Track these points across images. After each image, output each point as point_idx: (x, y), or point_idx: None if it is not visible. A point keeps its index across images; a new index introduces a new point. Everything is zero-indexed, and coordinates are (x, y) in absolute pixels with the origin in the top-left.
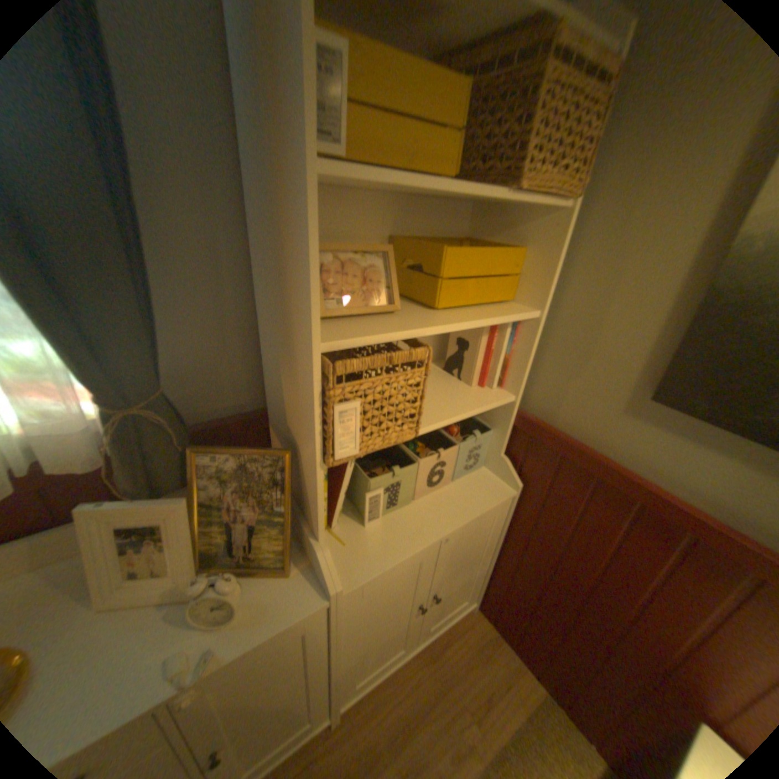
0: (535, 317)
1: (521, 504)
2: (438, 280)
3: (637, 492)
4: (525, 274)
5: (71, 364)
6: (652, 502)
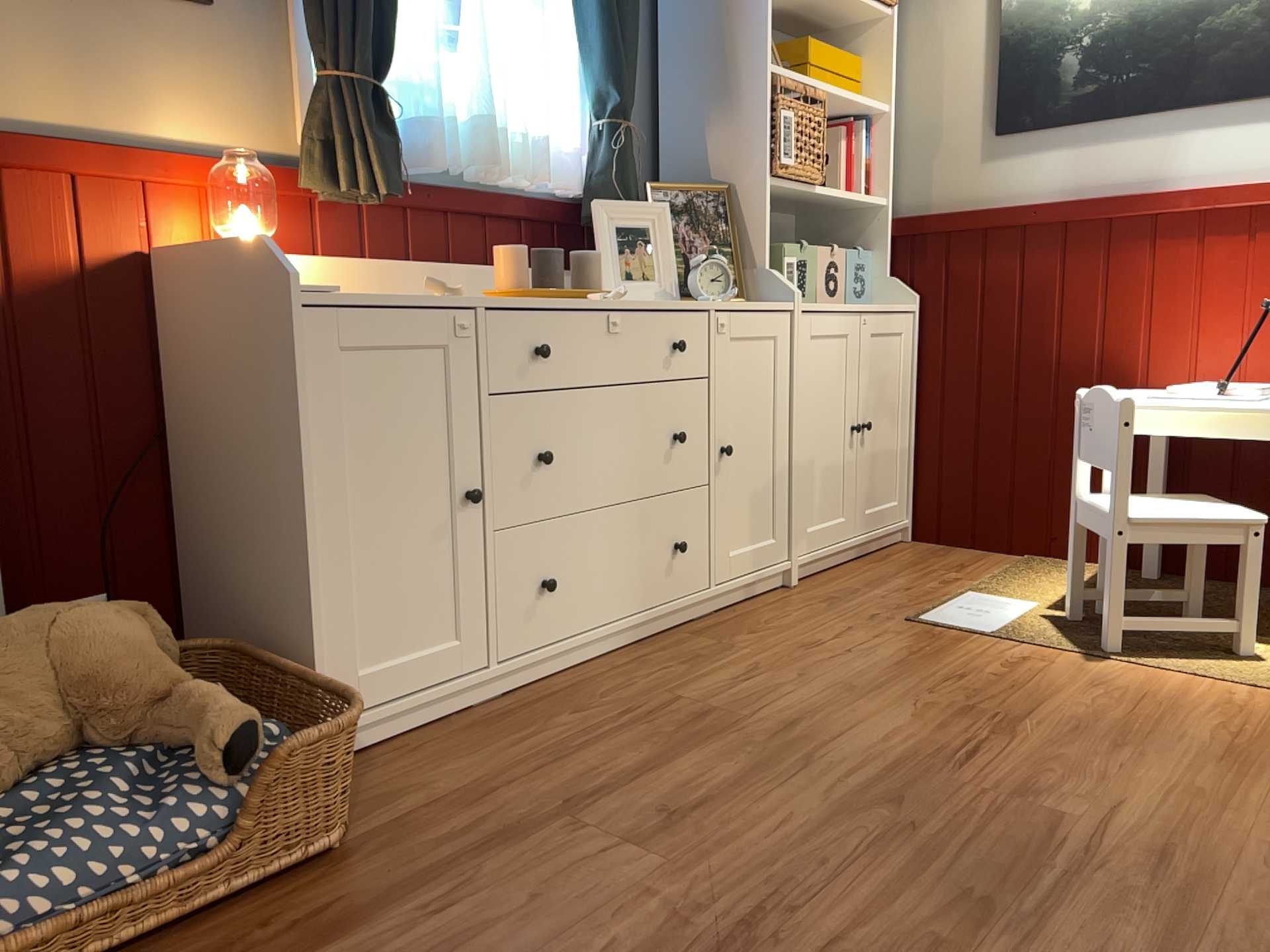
0: (884, 109)
1: (921, 324)
2: (805, 67)
3: (1010, 216)
4: (863, 81)
5: (598, 82)
6: (1022, 216)
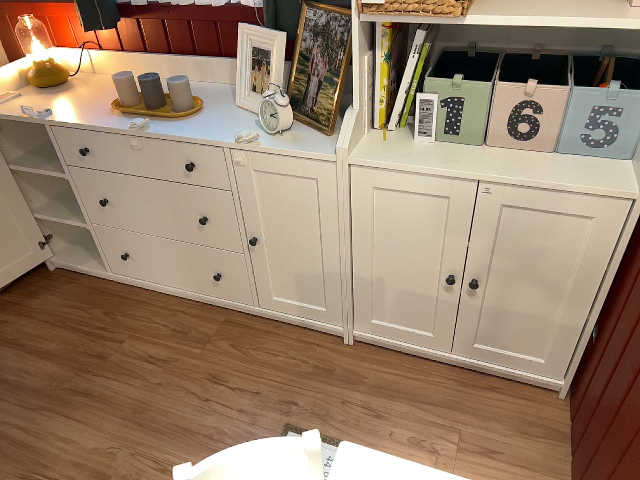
0: None
1: None
2: None
3: None
4: None
5: None
6: None
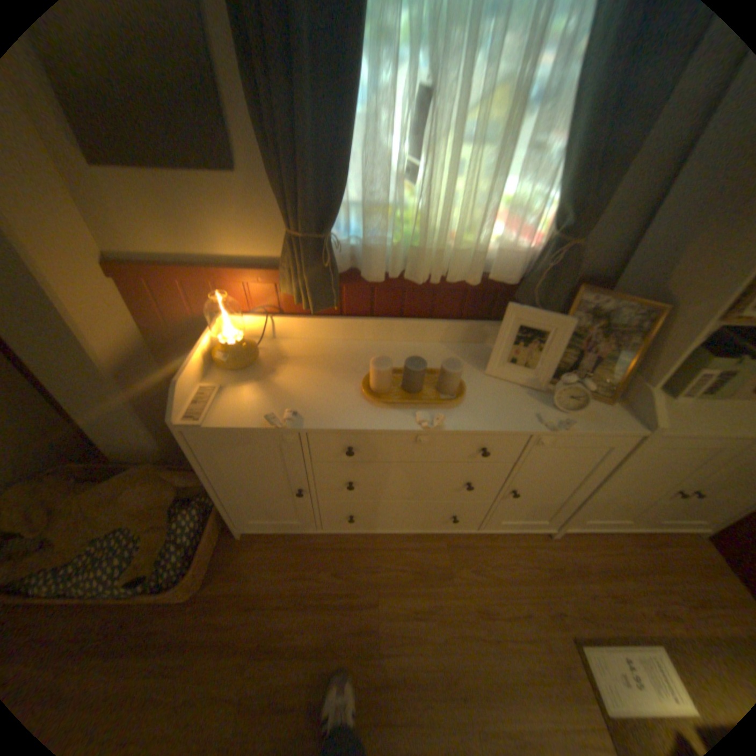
0: None
1: None
2: None
3: None
4: None
5: (565, 198)
6: None
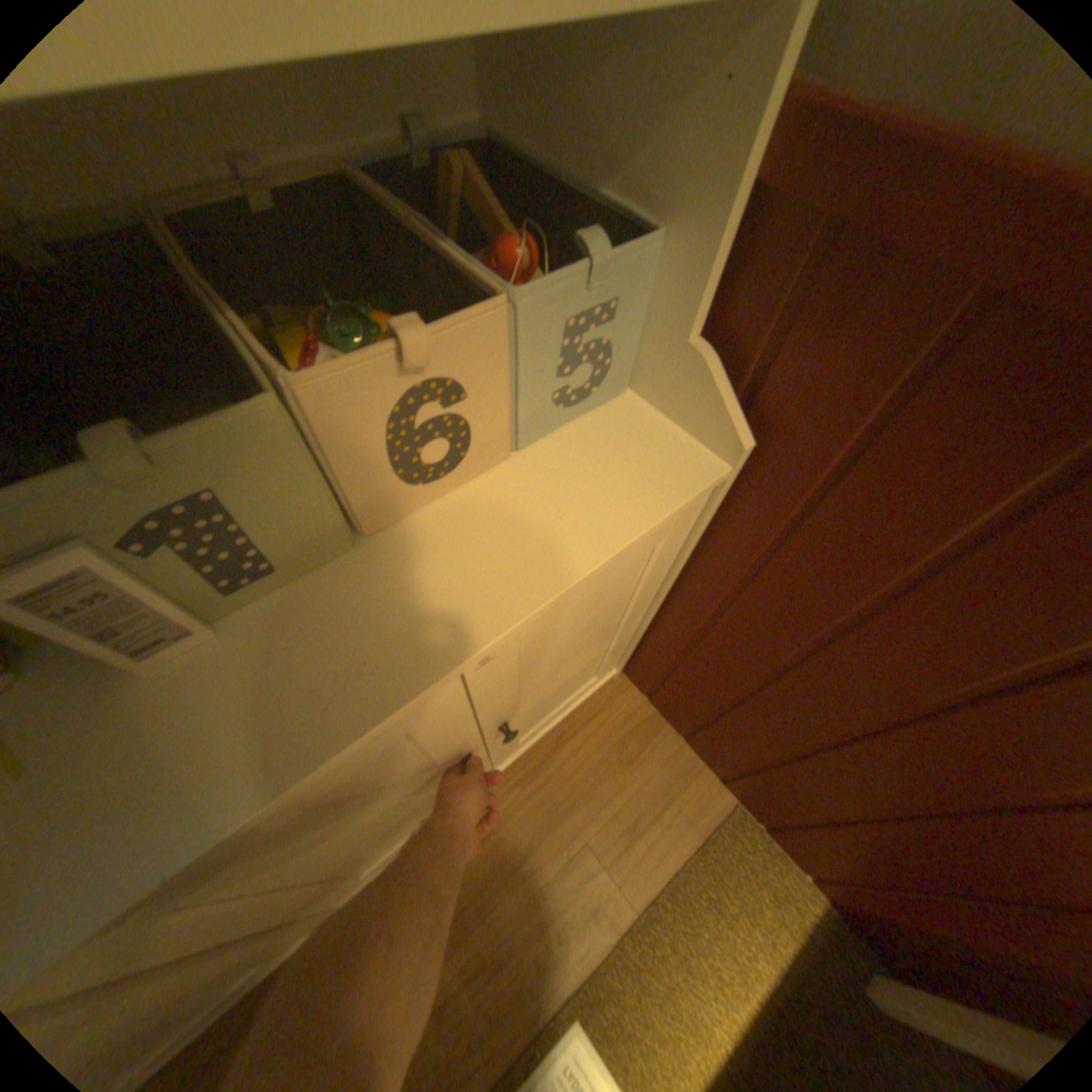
0: None
1: (738, 496)
2: None
3: None
4: None
5: None
6: None
